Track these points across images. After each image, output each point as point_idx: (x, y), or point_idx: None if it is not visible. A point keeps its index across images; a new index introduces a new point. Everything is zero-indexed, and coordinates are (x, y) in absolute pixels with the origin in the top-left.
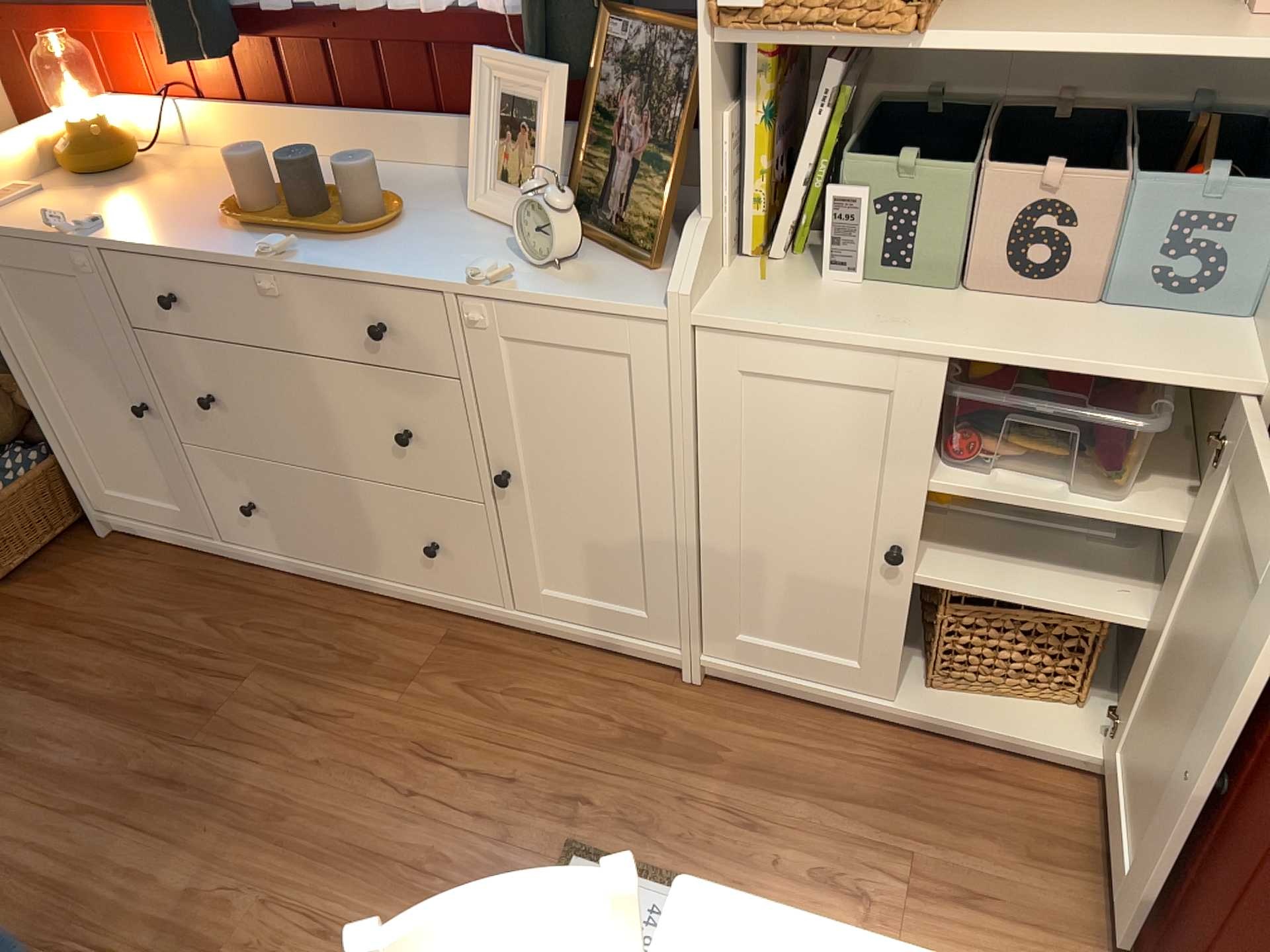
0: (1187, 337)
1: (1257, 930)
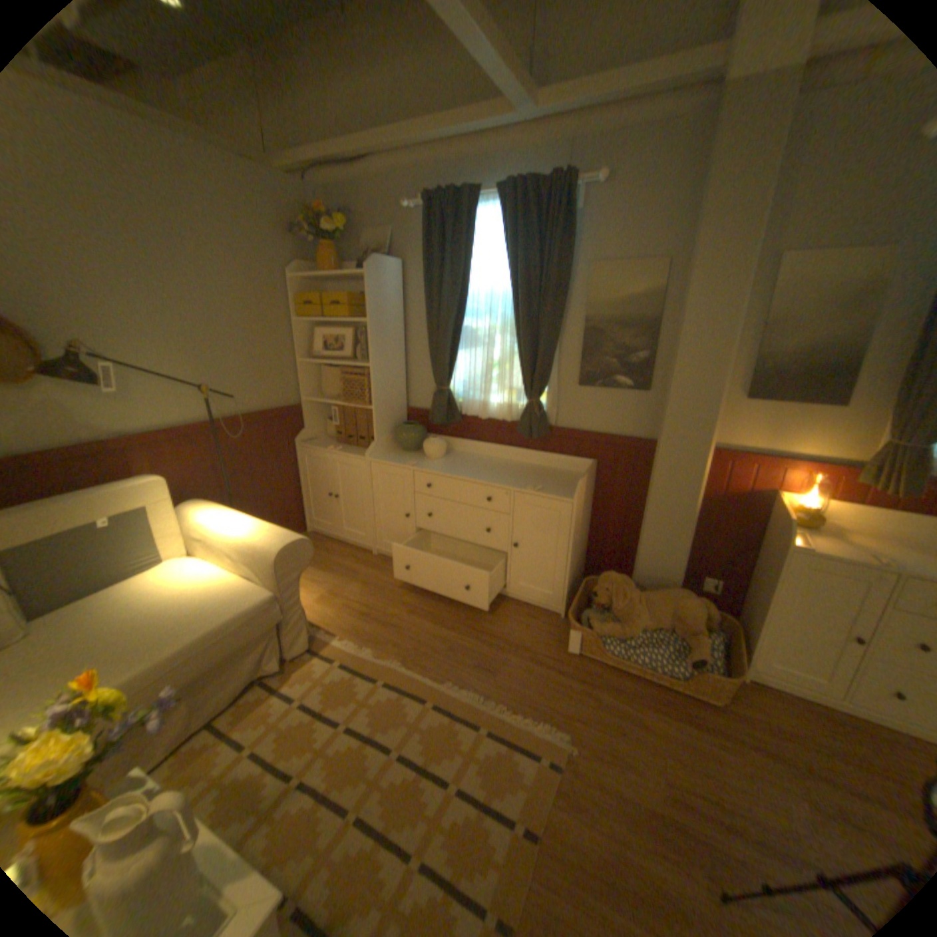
0: None
1: None
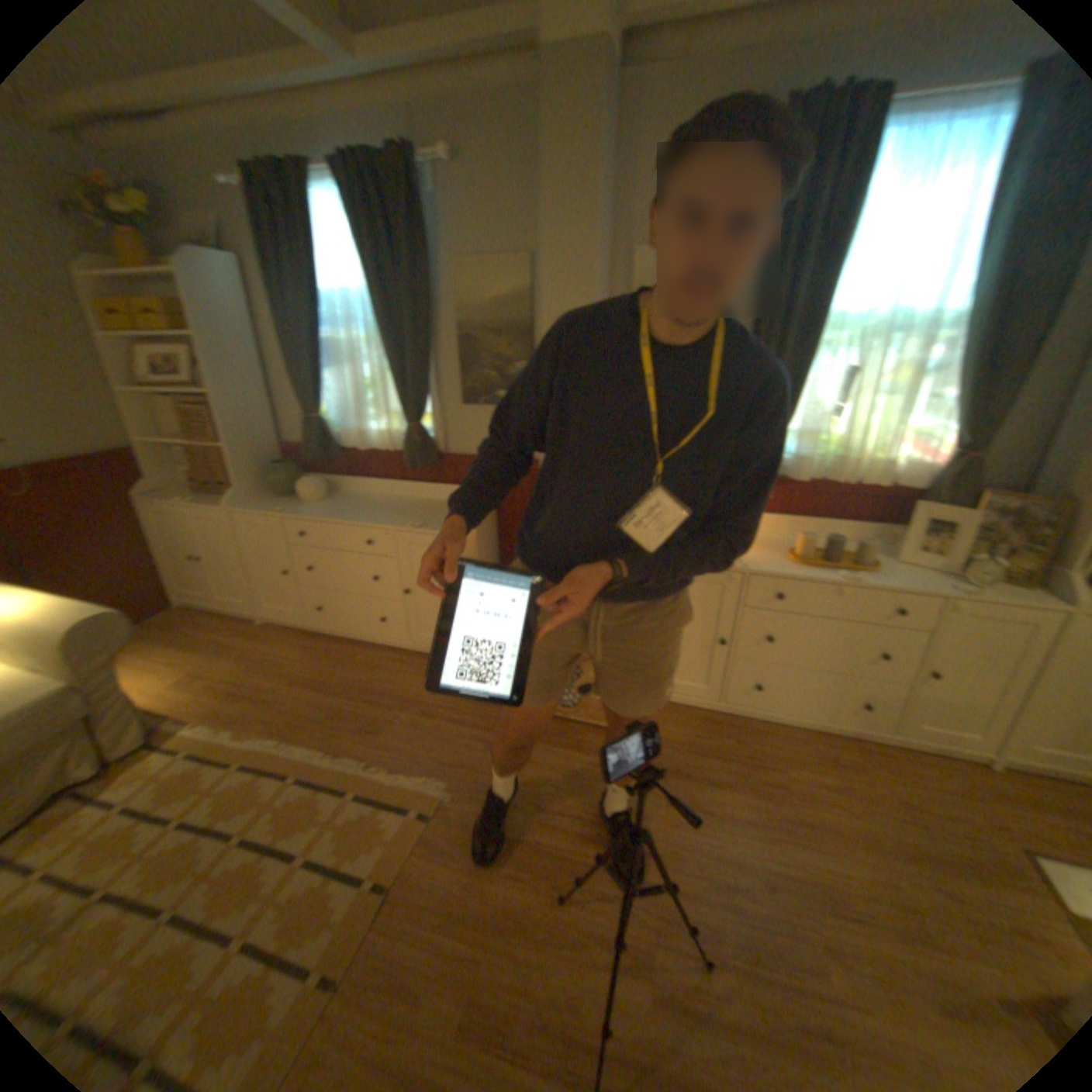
0: None
1: None
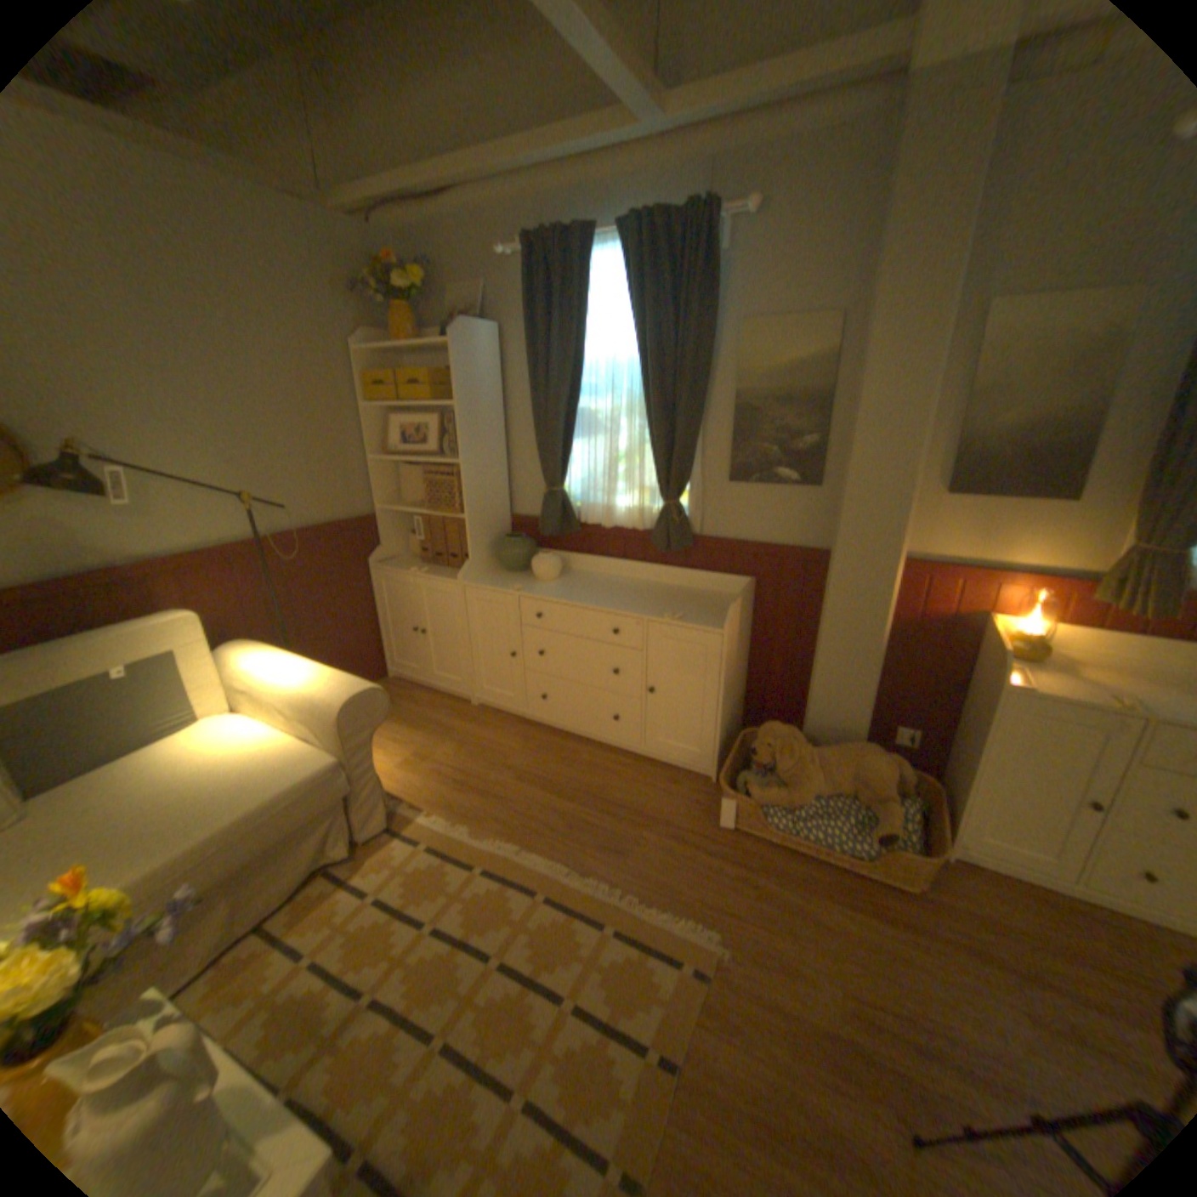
0: None
1: None
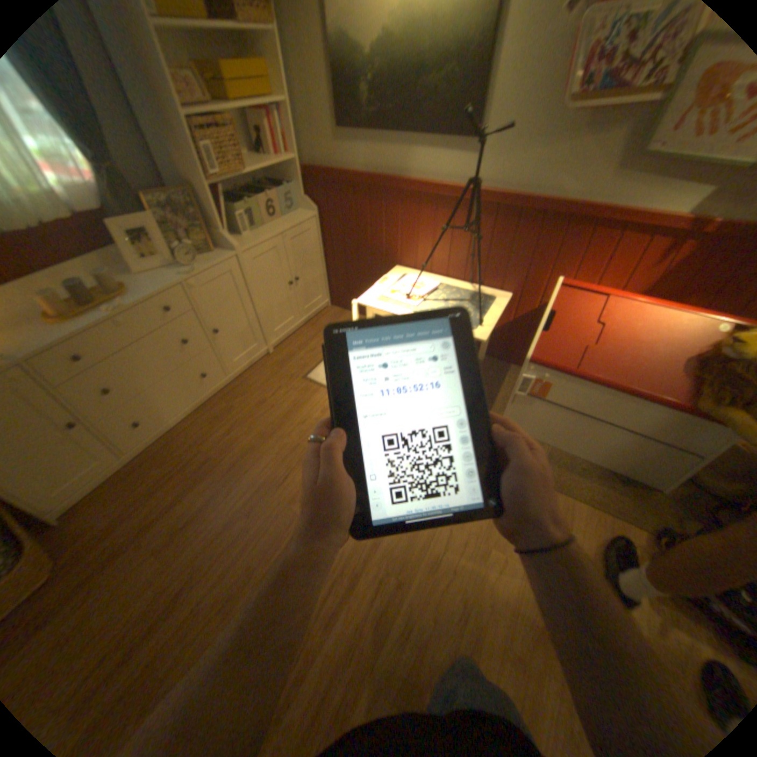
0: (298, 216)
1: (375, 274)
